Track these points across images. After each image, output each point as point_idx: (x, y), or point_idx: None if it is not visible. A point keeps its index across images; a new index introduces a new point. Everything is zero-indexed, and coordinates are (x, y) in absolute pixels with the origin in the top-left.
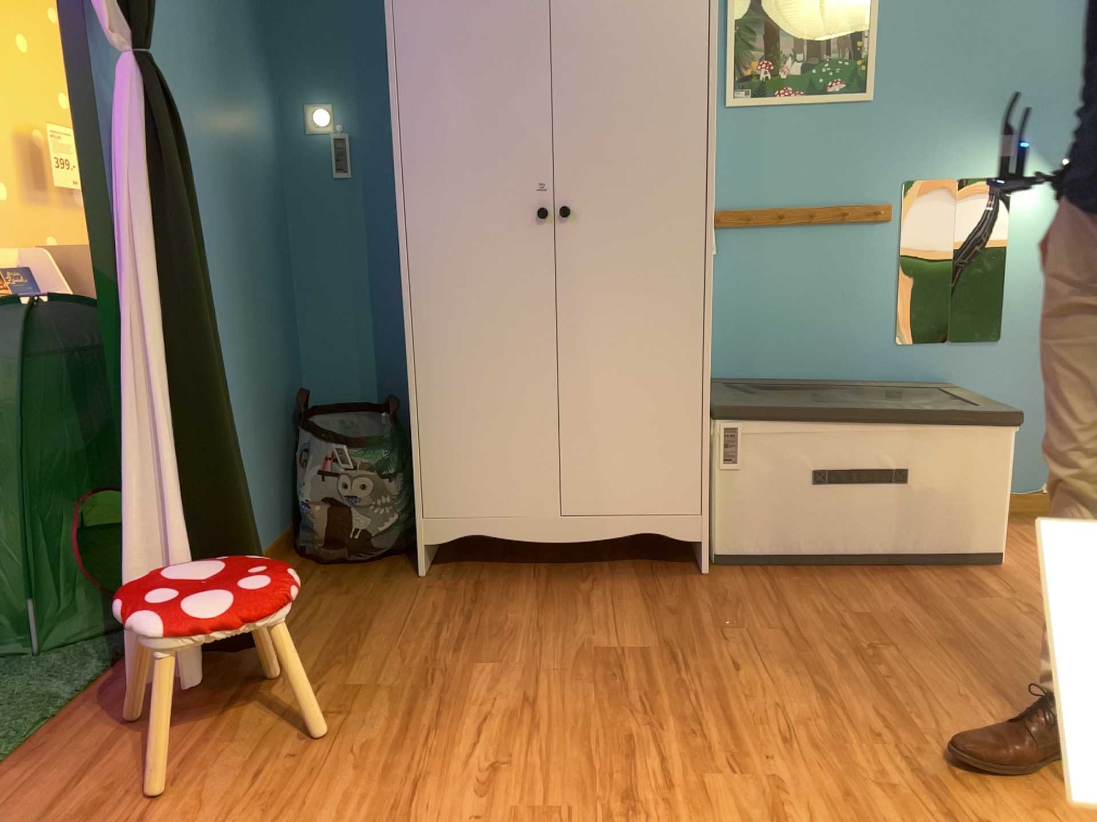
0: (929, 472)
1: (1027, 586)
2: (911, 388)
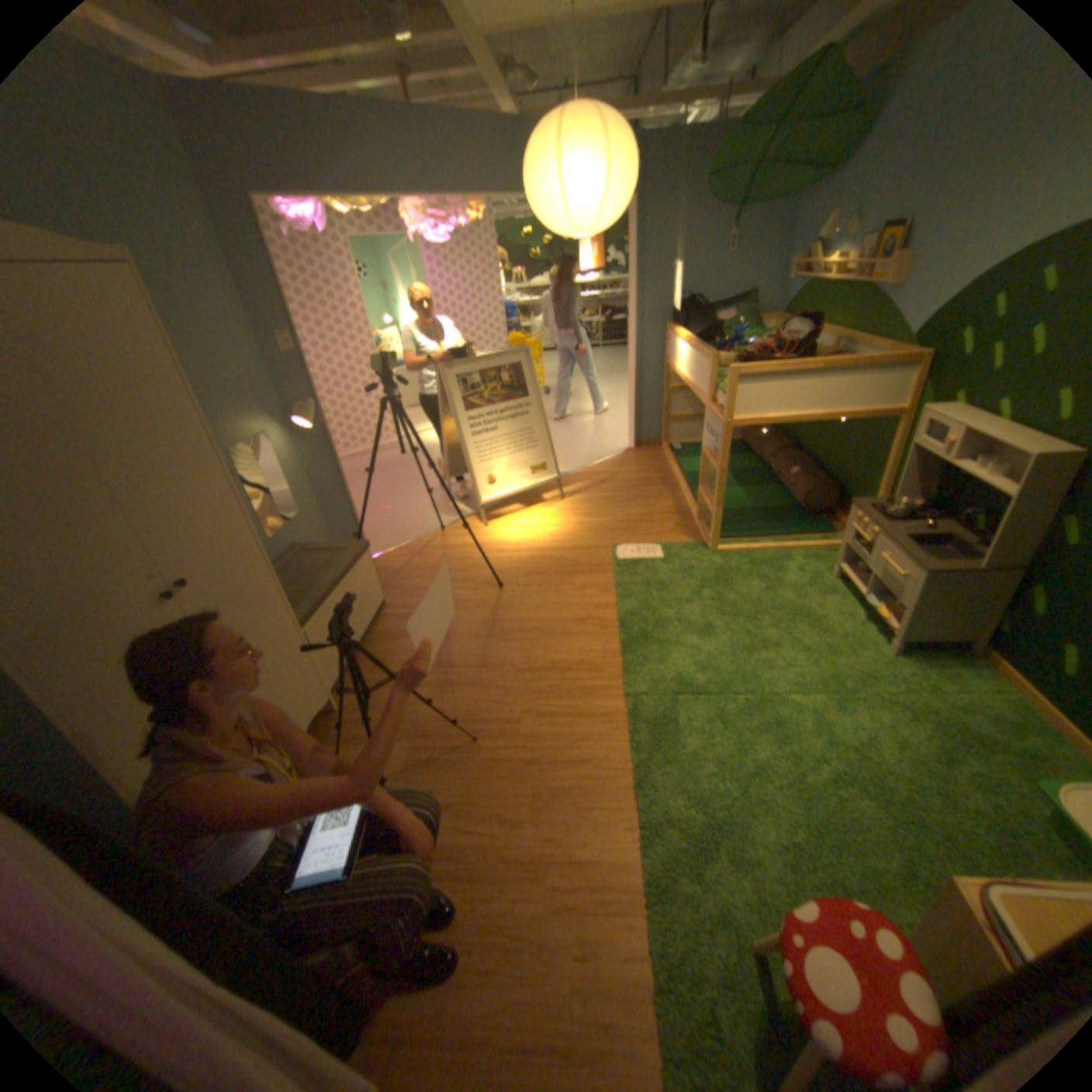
0: (359, 589)
1: (407, 604)
2: (292, 558)
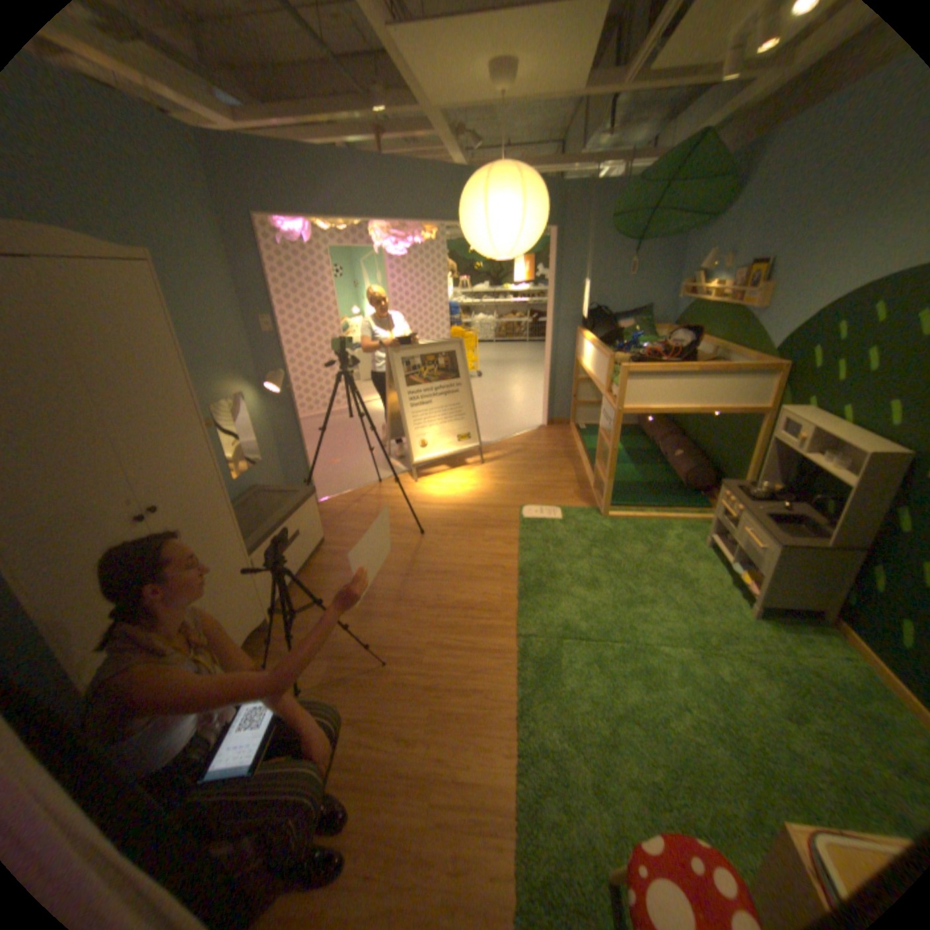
0: (302, 527)
1: (342, 542)
2: (250, 497)
